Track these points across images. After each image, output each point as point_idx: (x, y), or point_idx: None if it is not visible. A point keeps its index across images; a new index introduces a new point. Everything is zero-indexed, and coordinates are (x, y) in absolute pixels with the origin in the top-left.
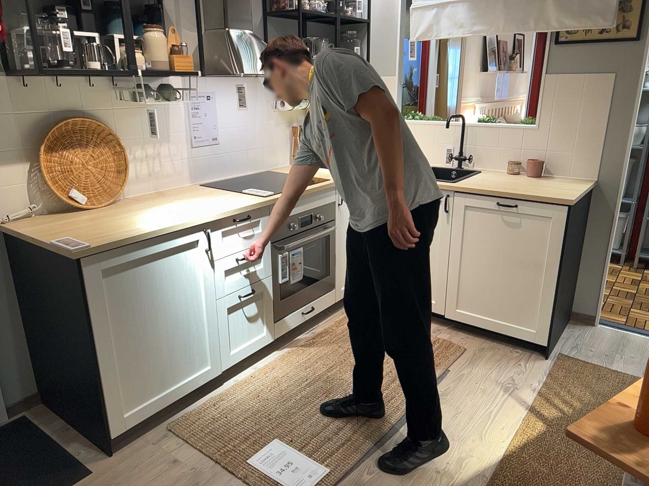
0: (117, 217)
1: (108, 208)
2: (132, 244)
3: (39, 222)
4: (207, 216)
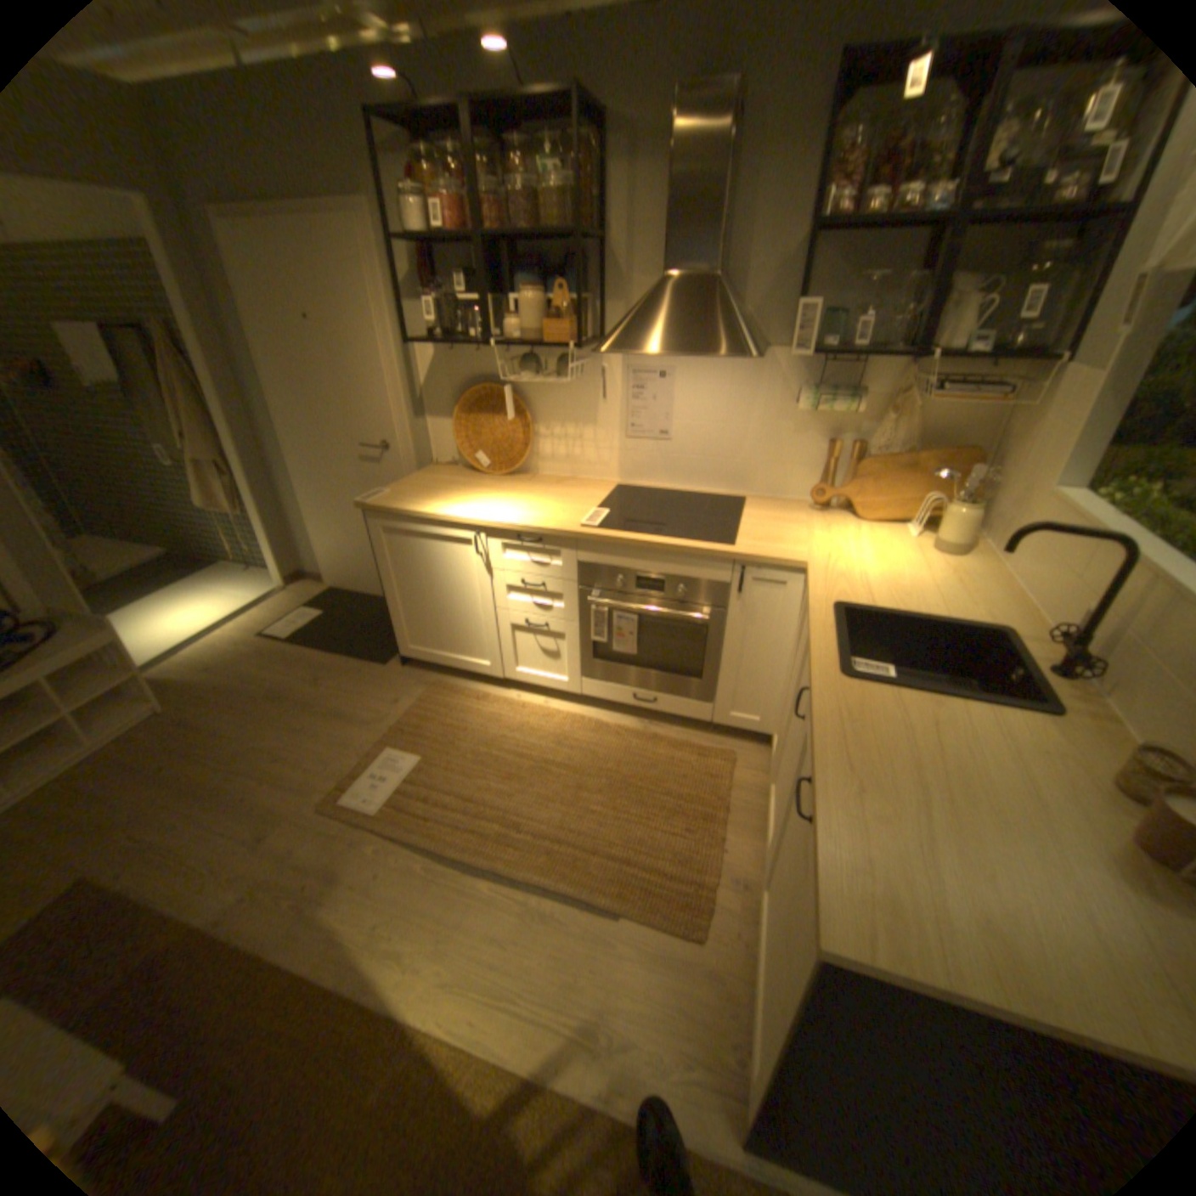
0: (465, 488)
1: (498, 477)
2: (402, 515)
3: (444, 471)
4: (479, 519)
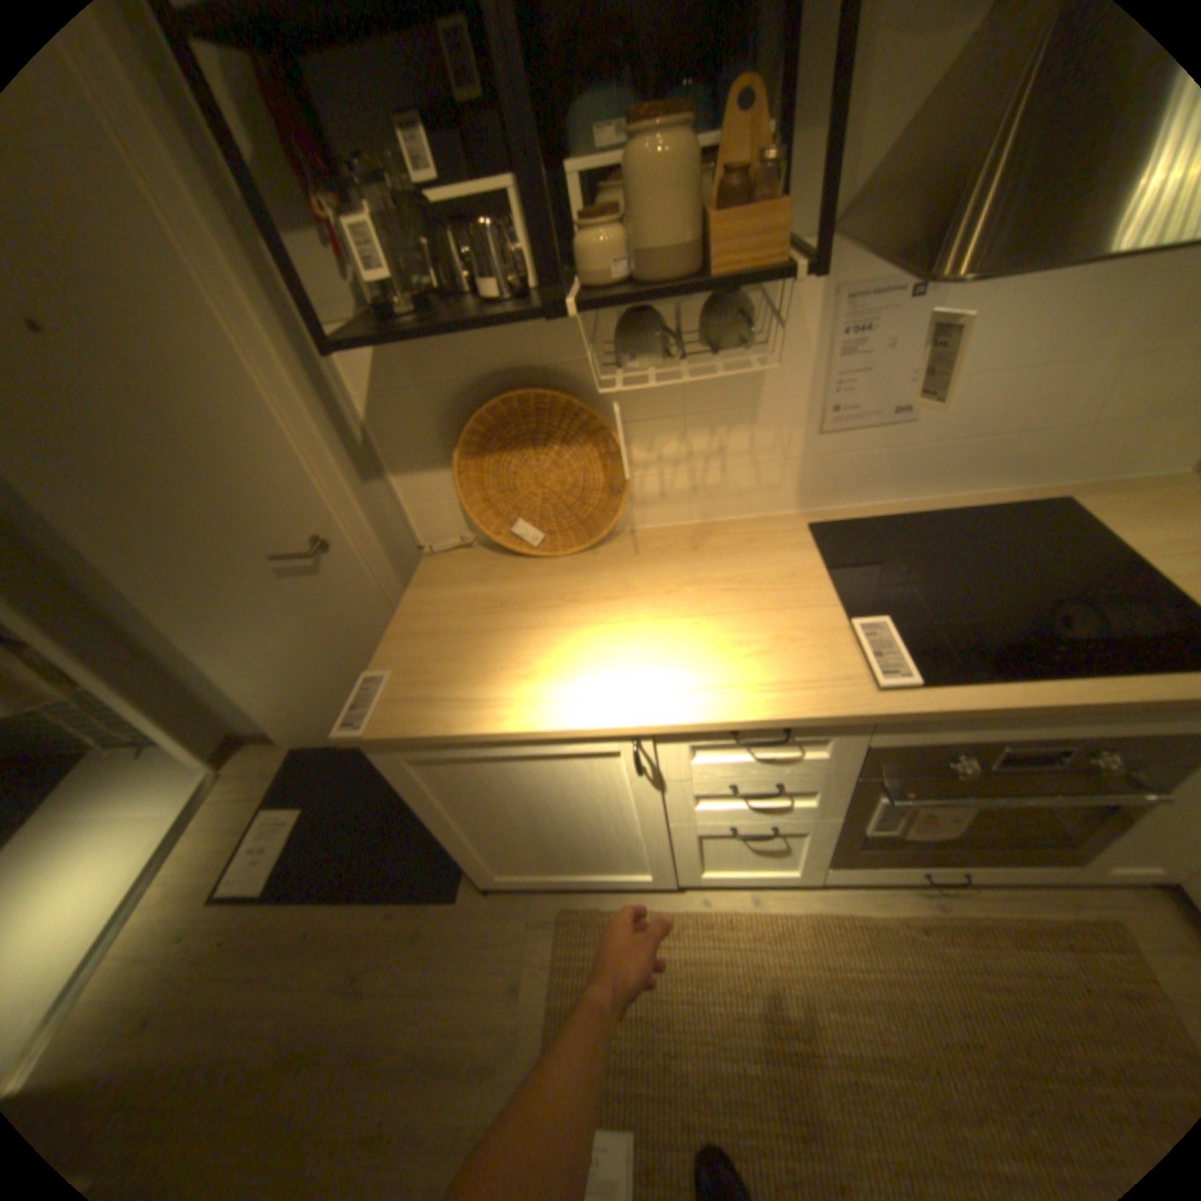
0: (534, 613)
1: (572, 558)
2: (452, 738)
3: (459, 567)
4: (643, 721)
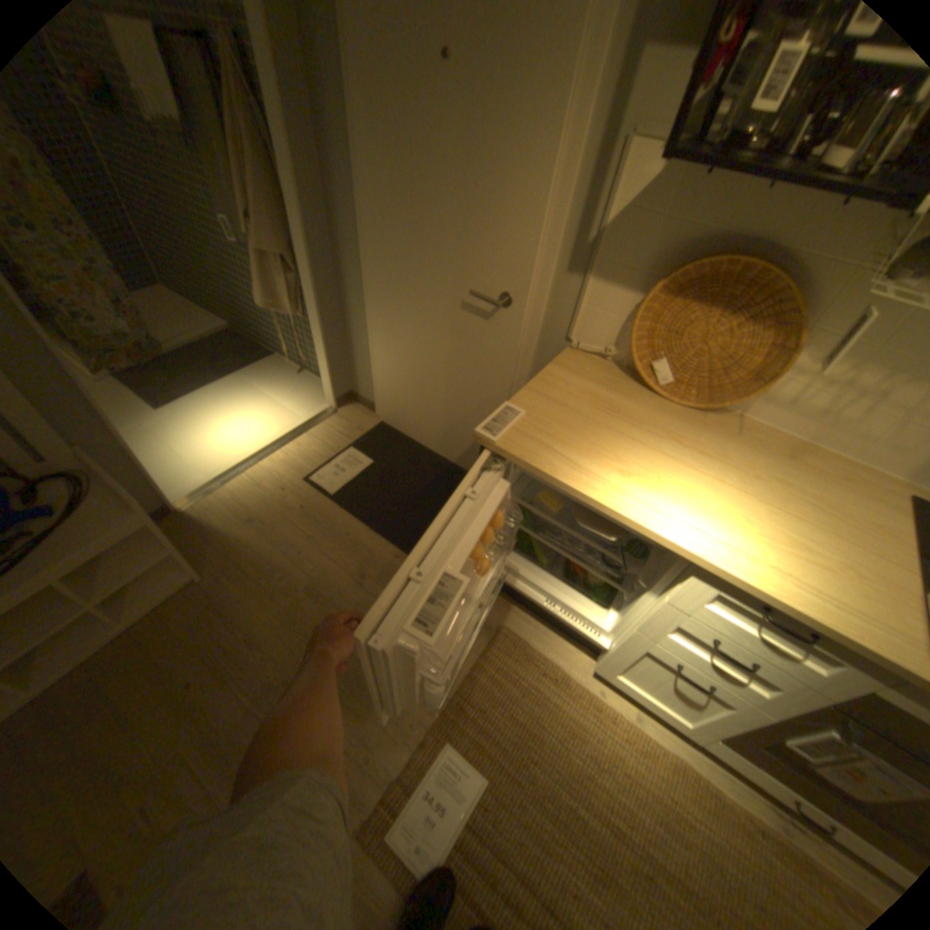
0: (642, 432)
1: (684, 409)
2: (550, 481)
3: (592, 368)
4: (705, 556)
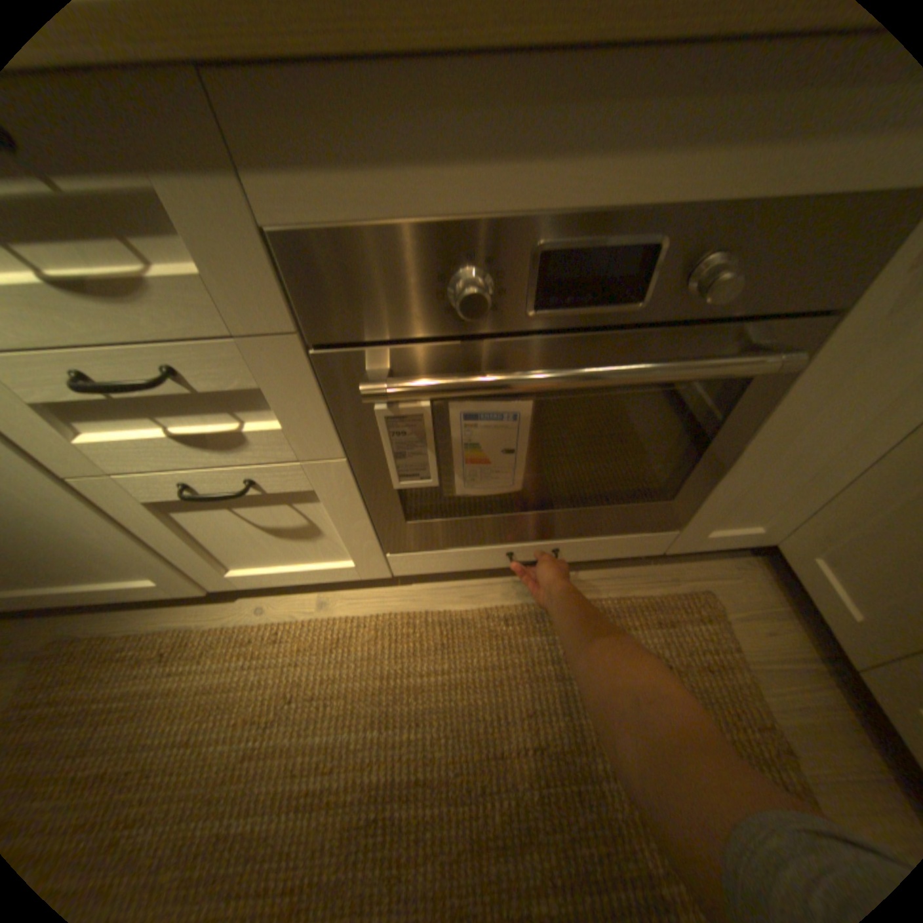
0: None
1: None
2: None
3: None
4: None
